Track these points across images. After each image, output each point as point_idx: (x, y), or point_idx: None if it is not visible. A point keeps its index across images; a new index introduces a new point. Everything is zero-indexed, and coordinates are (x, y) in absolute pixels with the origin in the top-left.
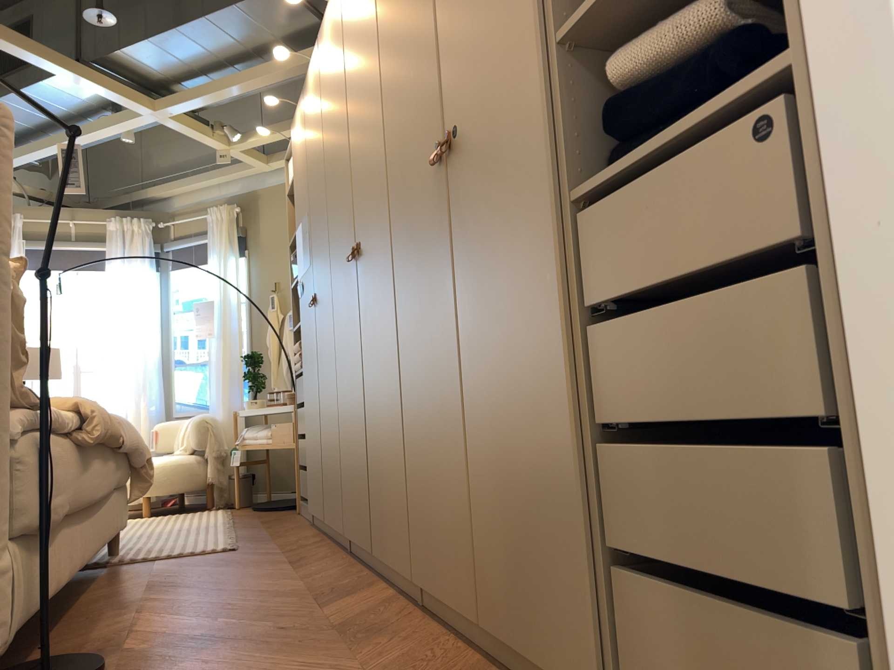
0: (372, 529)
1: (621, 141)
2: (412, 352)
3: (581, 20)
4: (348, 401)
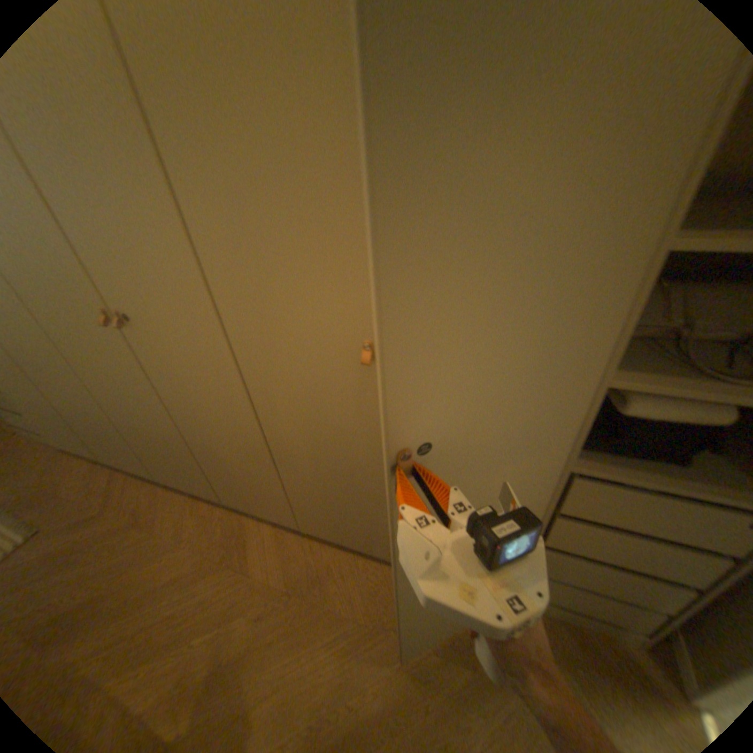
0: (212, 498)
1: (626, 448)
2: (291, 449)
3: (669, 392)
4: (127, 421)
